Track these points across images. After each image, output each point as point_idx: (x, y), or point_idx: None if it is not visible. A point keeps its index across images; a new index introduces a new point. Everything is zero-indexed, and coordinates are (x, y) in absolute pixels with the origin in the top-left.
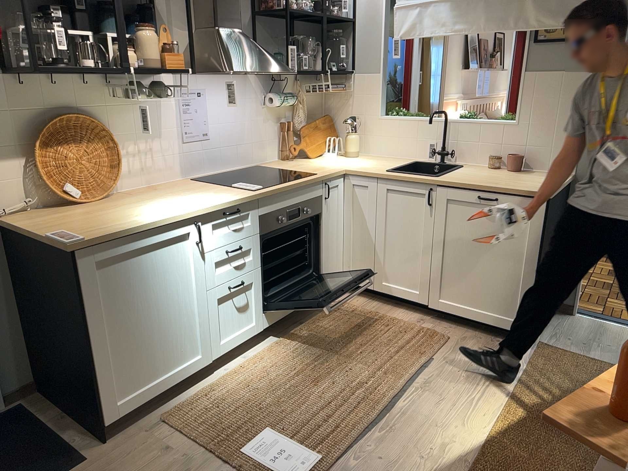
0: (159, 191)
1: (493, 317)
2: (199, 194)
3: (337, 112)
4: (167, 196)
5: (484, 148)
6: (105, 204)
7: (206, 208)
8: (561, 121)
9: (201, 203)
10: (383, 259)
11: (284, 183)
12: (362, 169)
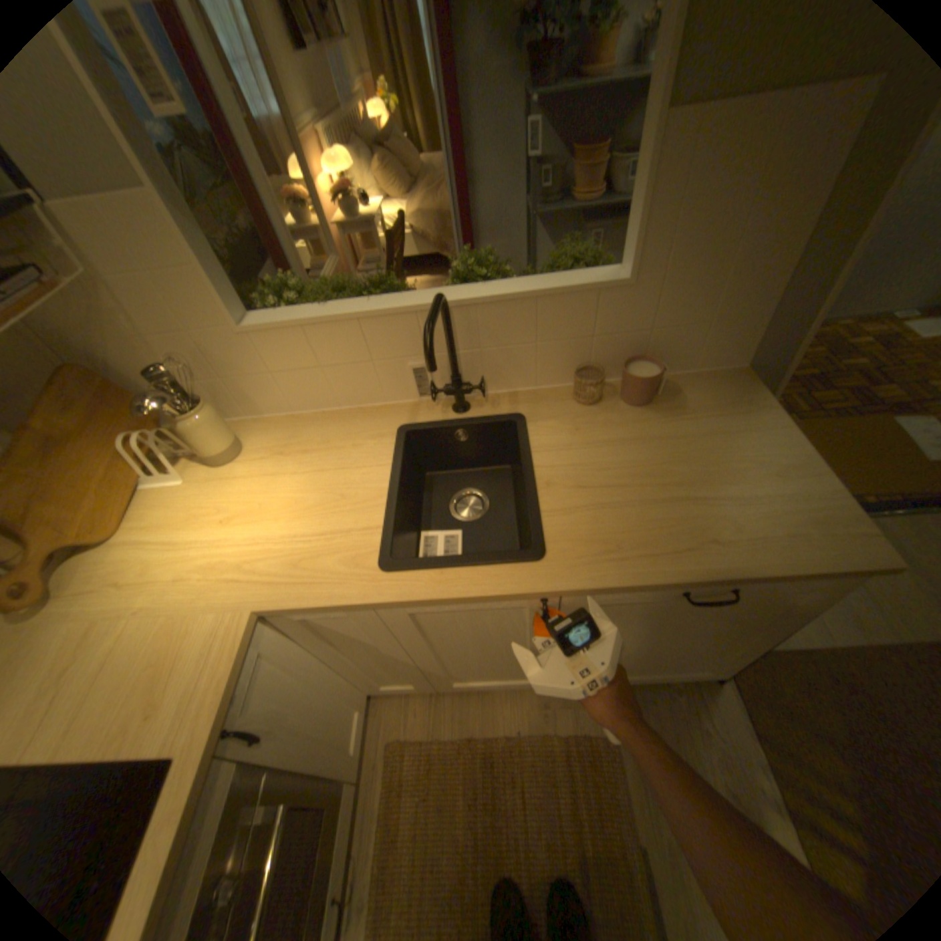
0: None
1: (668, 678)
2: None
3: (87, 336)
4: None
5: (548, 353)
6: None
7: None
8: (744, 257)
9: None
10: (439, 671)
11: None
12: (299, 583)
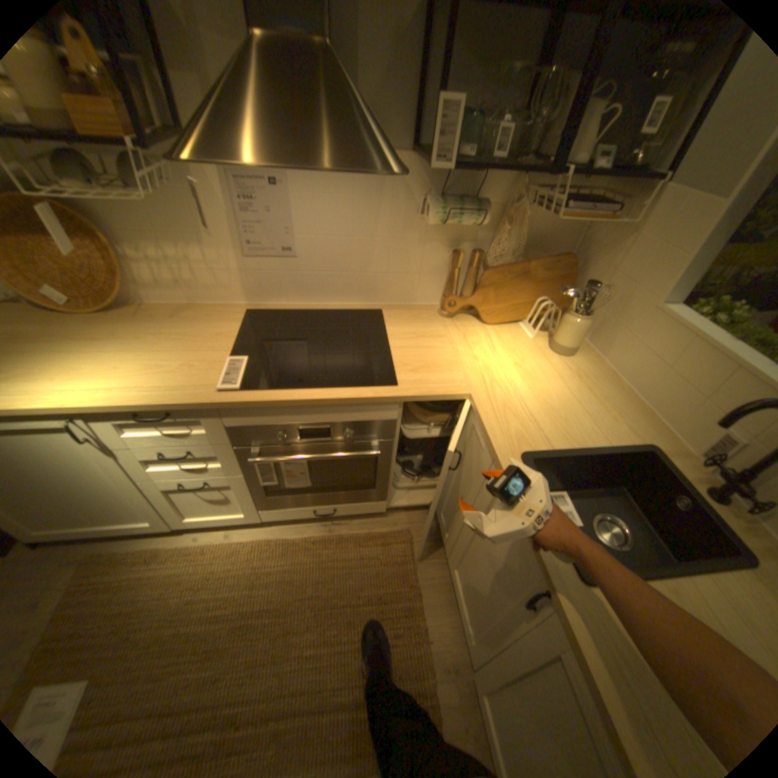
0: (171, 321)
1: None
2: (167, 357)
3: (598, 253)
4: (142, 341)
5: None
6: (75, 325)
7: (81, 407)
8: None
9: (107, 389)
10: (463, 551)
11: (296, 390)
12: (494, 413)
